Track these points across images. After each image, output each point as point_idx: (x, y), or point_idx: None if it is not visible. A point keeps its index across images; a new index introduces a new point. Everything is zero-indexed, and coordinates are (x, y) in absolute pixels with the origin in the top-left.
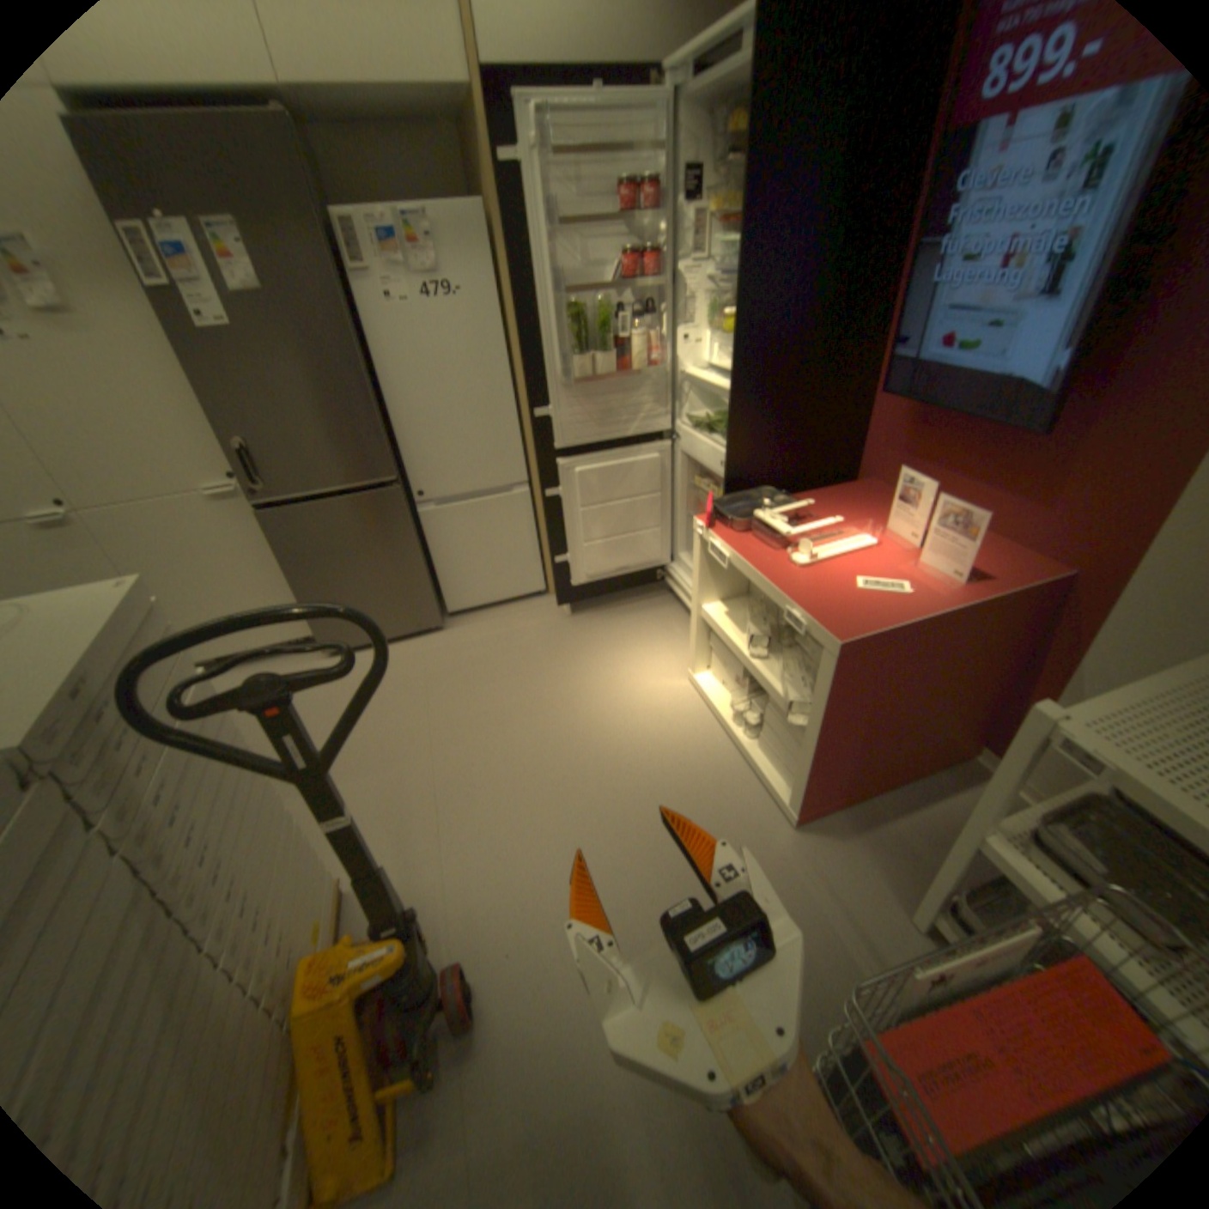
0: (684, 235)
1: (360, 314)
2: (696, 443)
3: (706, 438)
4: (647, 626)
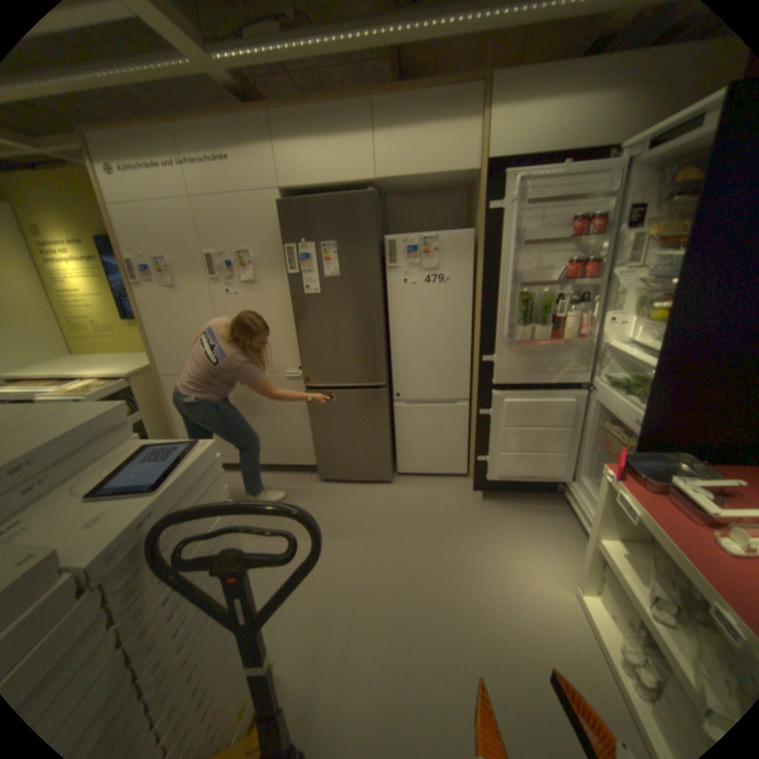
0: (622, 249)
1: (388, 290)
2: (613, 399)
3: (623, 397)
4: (543, 529)
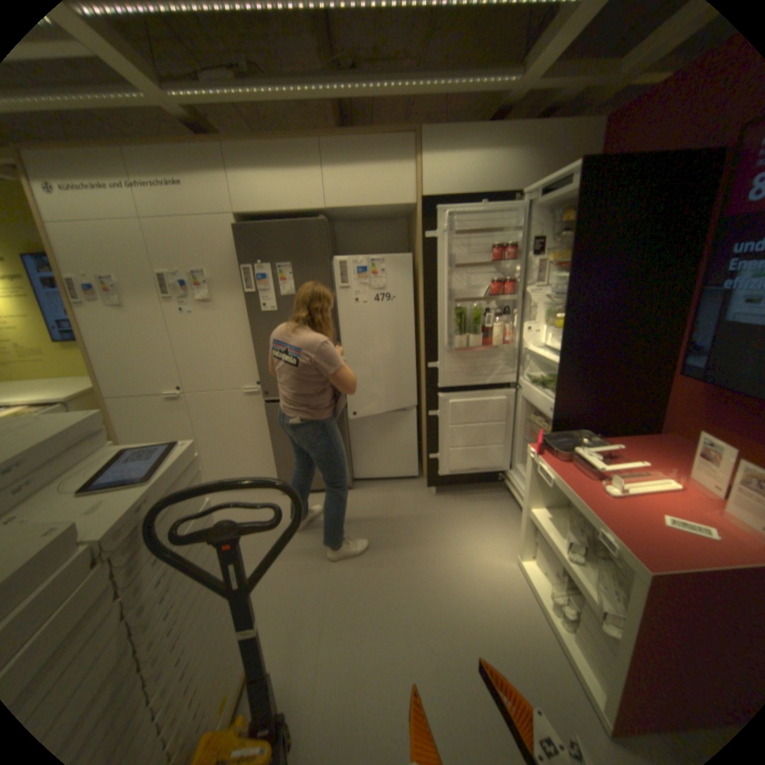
0: (532, 272)
1: (341, 307)
2: (533, 393)
3: (540, 391)
4: (489, 513)
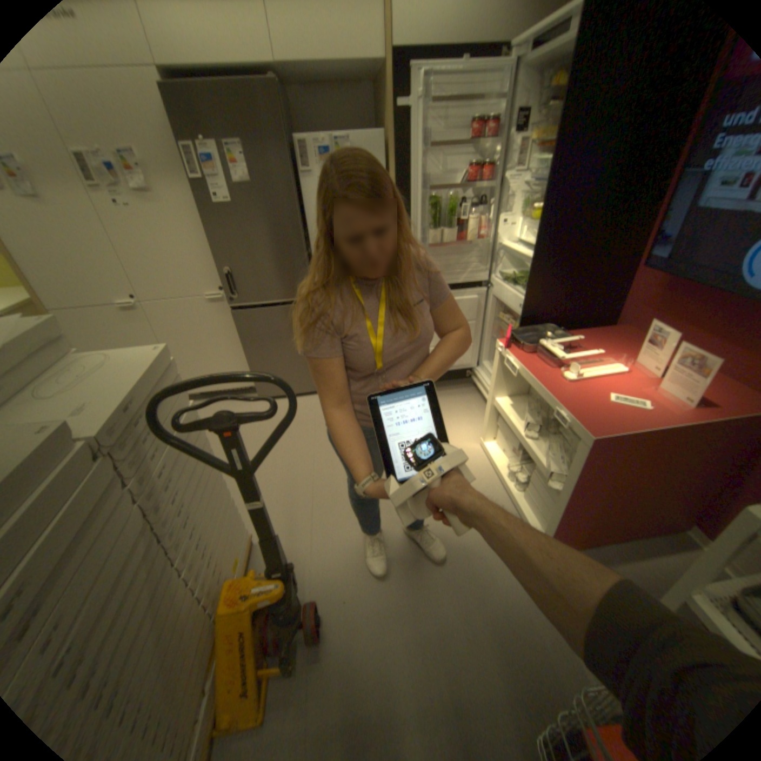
0: (512, 154)
1: (303, 198)
2: (504, 291)
3: (511, 288)
4: (456, 406)
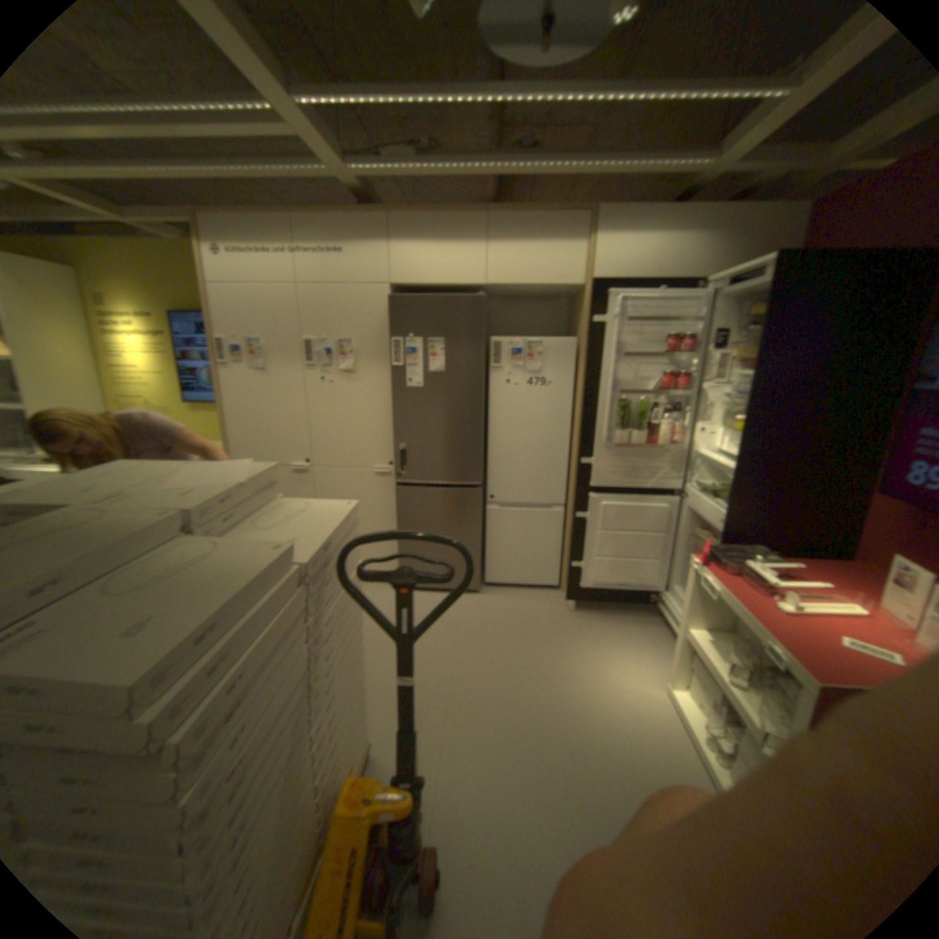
0: (711, 367)
1: (491, 389)
2: (702, 503)
3: (711, 500)
4: (637, 638)
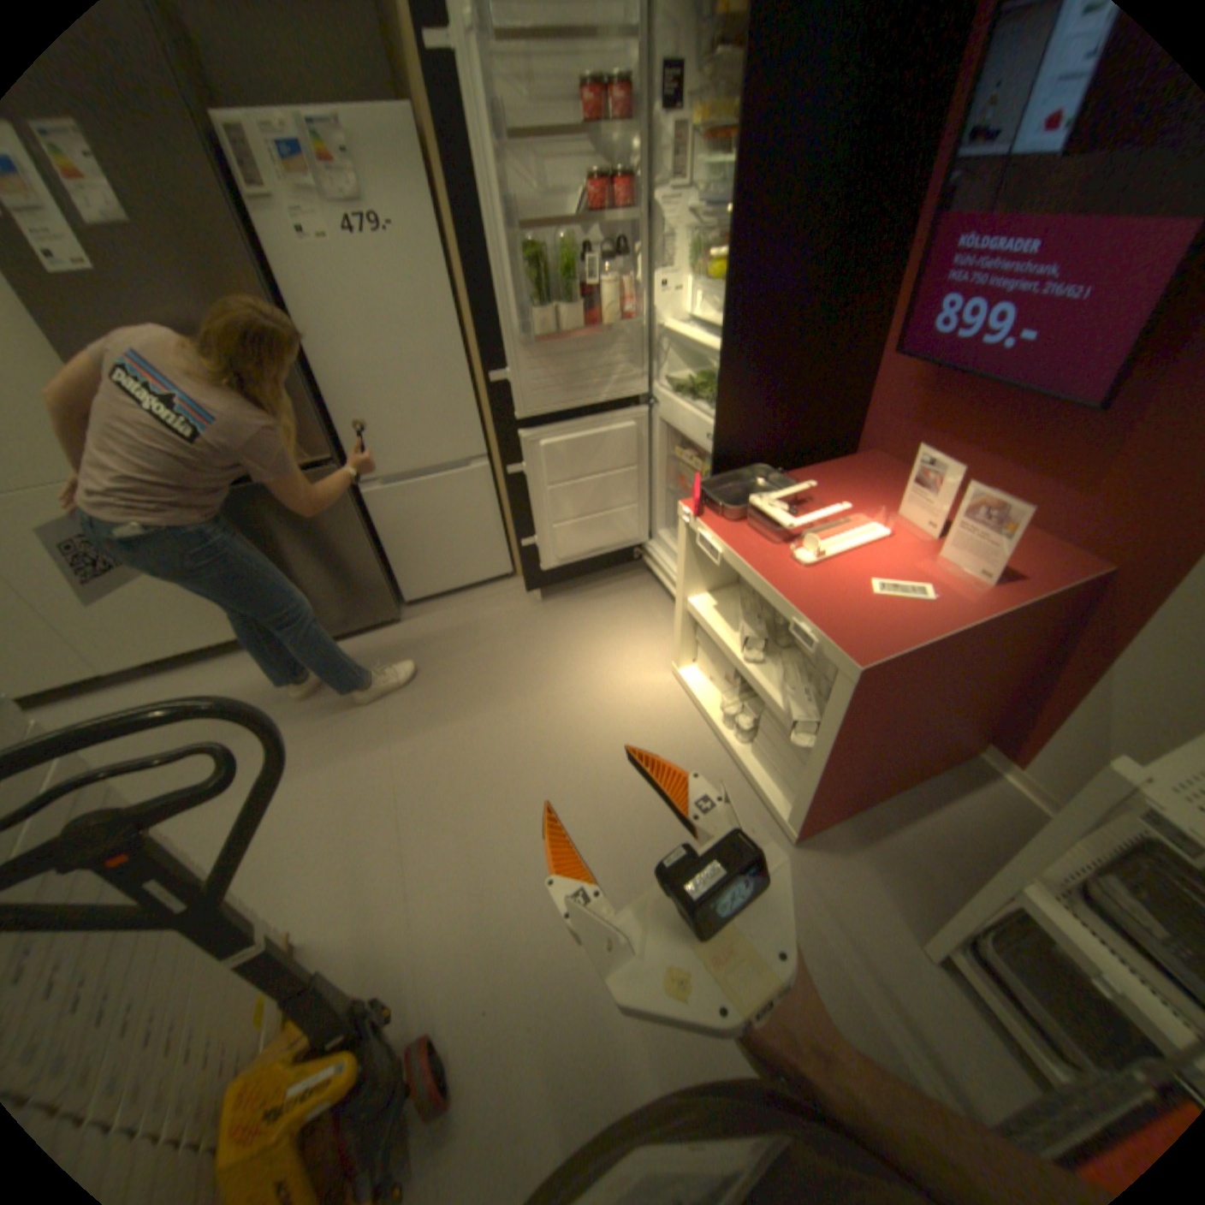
0: (661, 156)
1: (268, 255)
2: (678, 411)
3: (689, 405)
4: (625, 612)
